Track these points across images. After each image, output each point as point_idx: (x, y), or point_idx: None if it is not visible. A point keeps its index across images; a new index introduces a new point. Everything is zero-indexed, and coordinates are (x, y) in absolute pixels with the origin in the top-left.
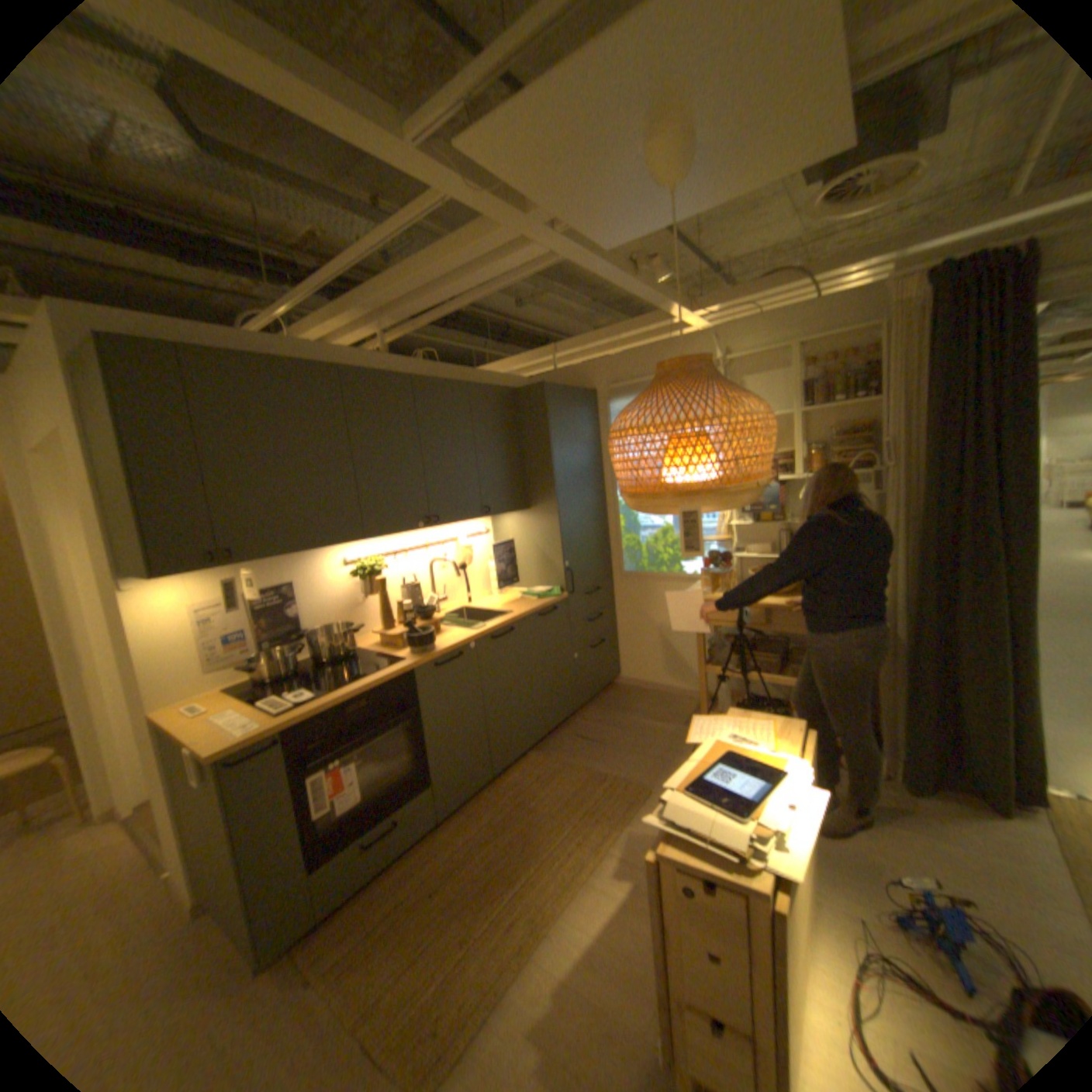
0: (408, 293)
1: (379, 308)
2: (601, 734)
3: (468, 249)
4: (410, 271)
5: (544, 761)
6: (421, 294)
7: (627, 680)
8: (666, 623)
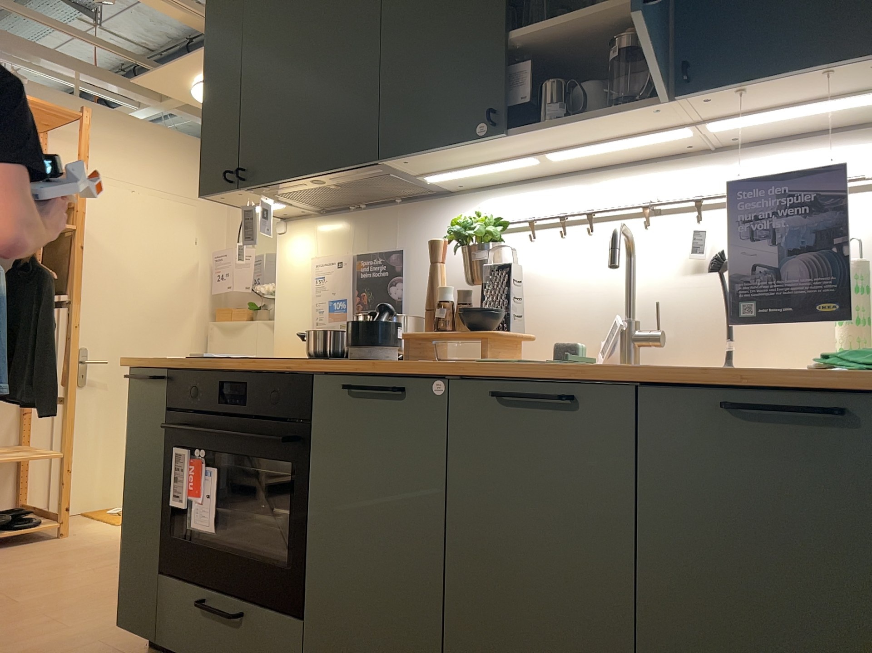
0: None
1: None
2: None
3: None
4: None
5: None
6: None
7: None
8: None
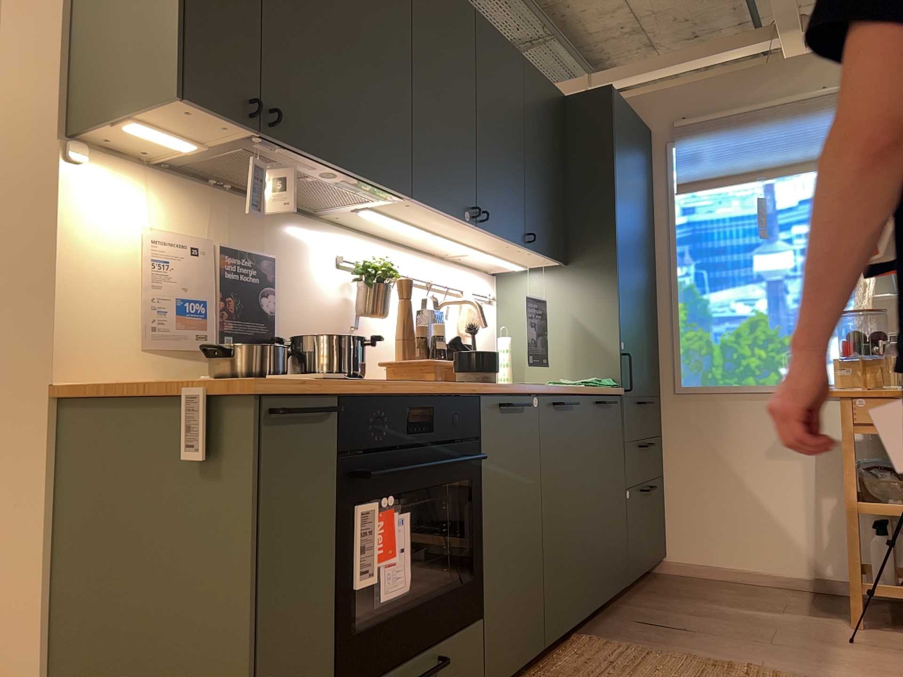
0: None
1: None
2: (678, 619)
3: None
4: None
5: (607, 643)
6: None
7: (679, 563)
8: (752, 464)
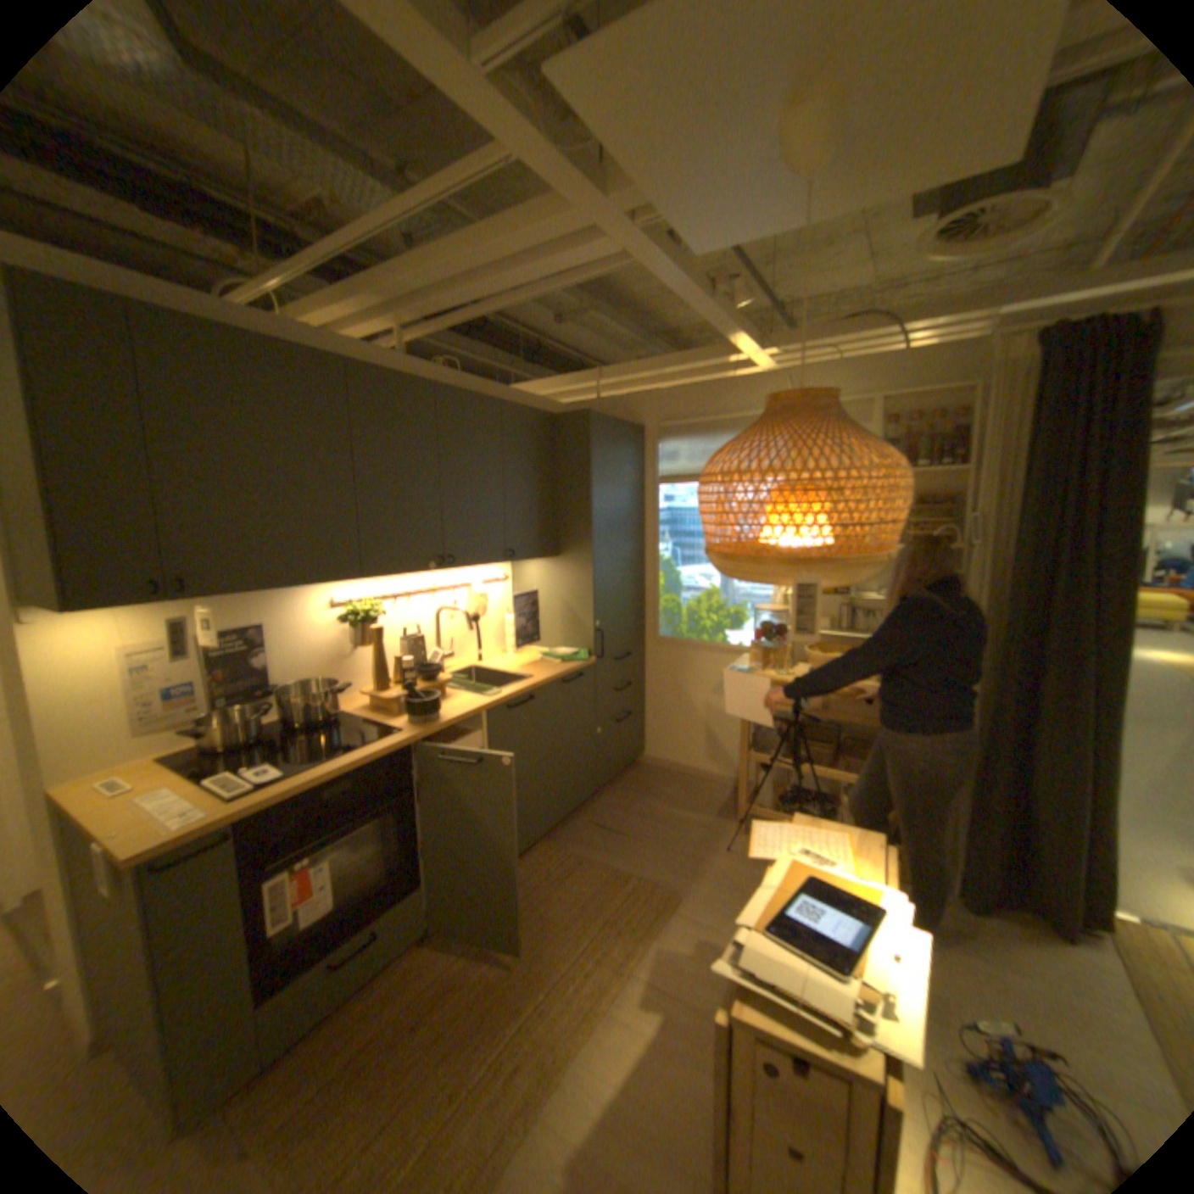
0: (441, 283)
1: (402, 297)
2: (622, 823)
3: (527, 232)
4: (449, 253)
5: (557, 854)
6: (458, 285)
7: (651, 759)
8: (702, 699)
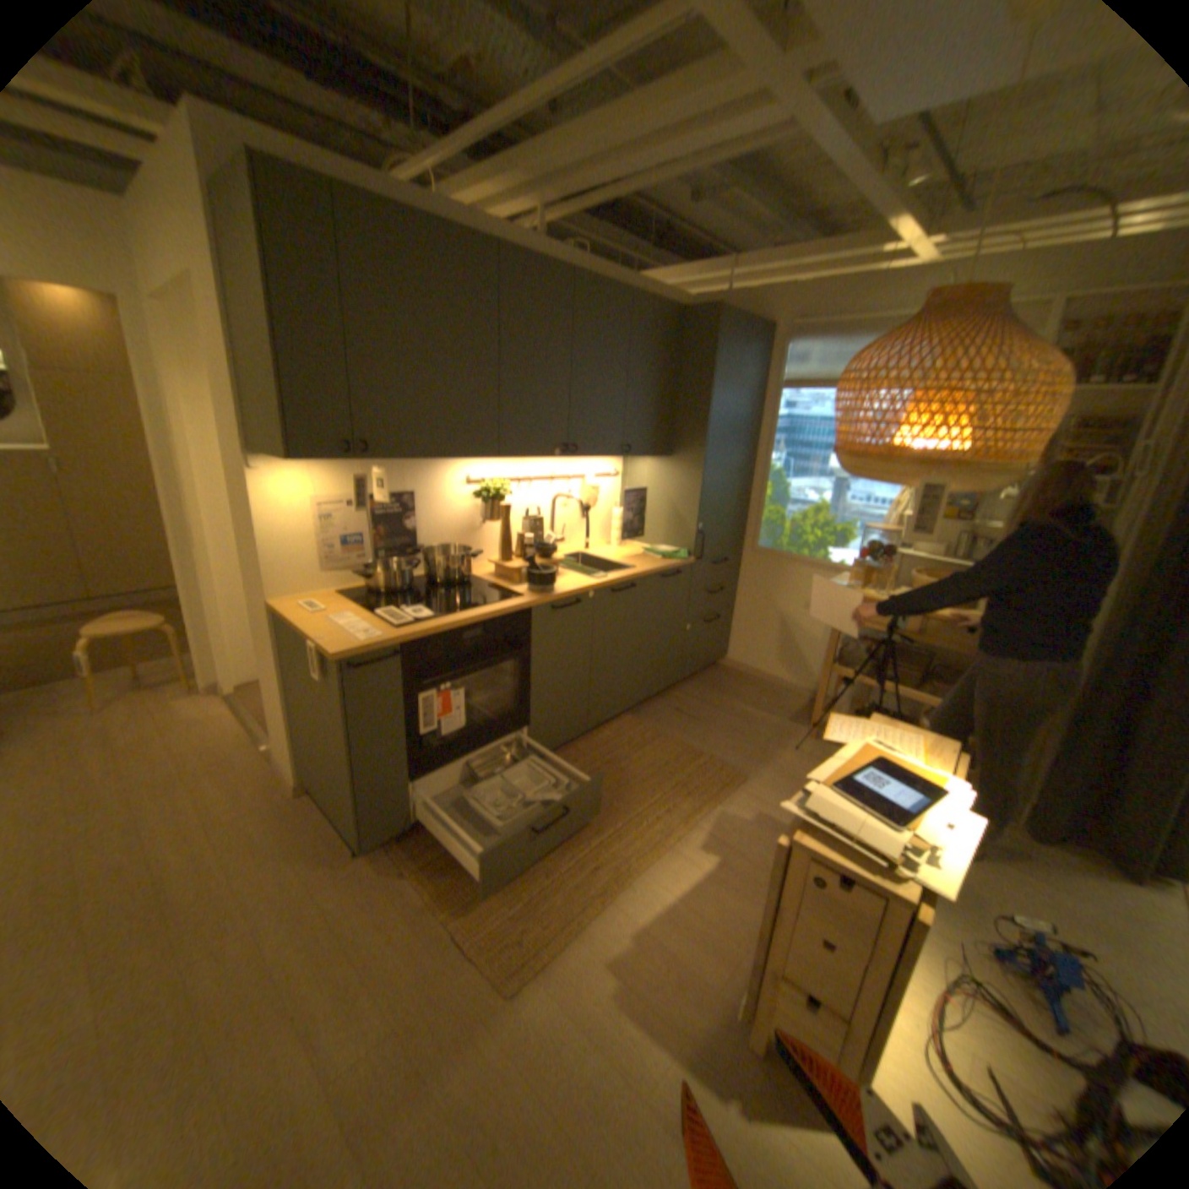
0: (590, 159)
1: (548, 175)
2: (699, 712)
3: (690, 101)
4: (605, 126)
5: (638, 726)
6: (607, 161)
7: (732, 663)
8: (792, 612)
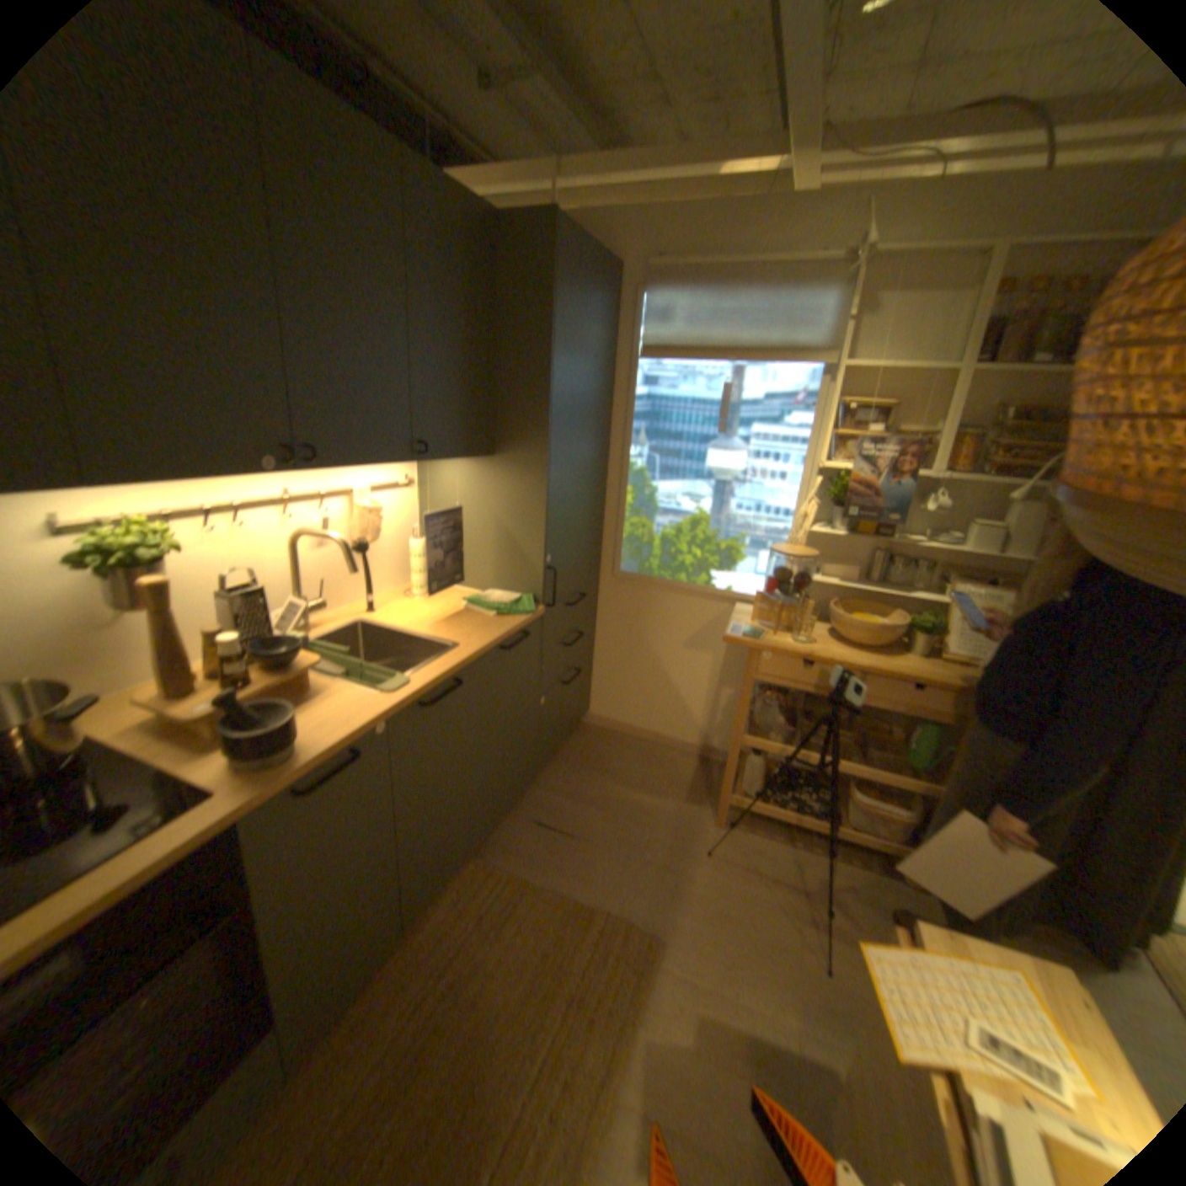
0: None
1: None
2: (571, 816)
3: None
4: None
5: (488, 877)
6: None
7: (597, 718)
8: (670, 652)
